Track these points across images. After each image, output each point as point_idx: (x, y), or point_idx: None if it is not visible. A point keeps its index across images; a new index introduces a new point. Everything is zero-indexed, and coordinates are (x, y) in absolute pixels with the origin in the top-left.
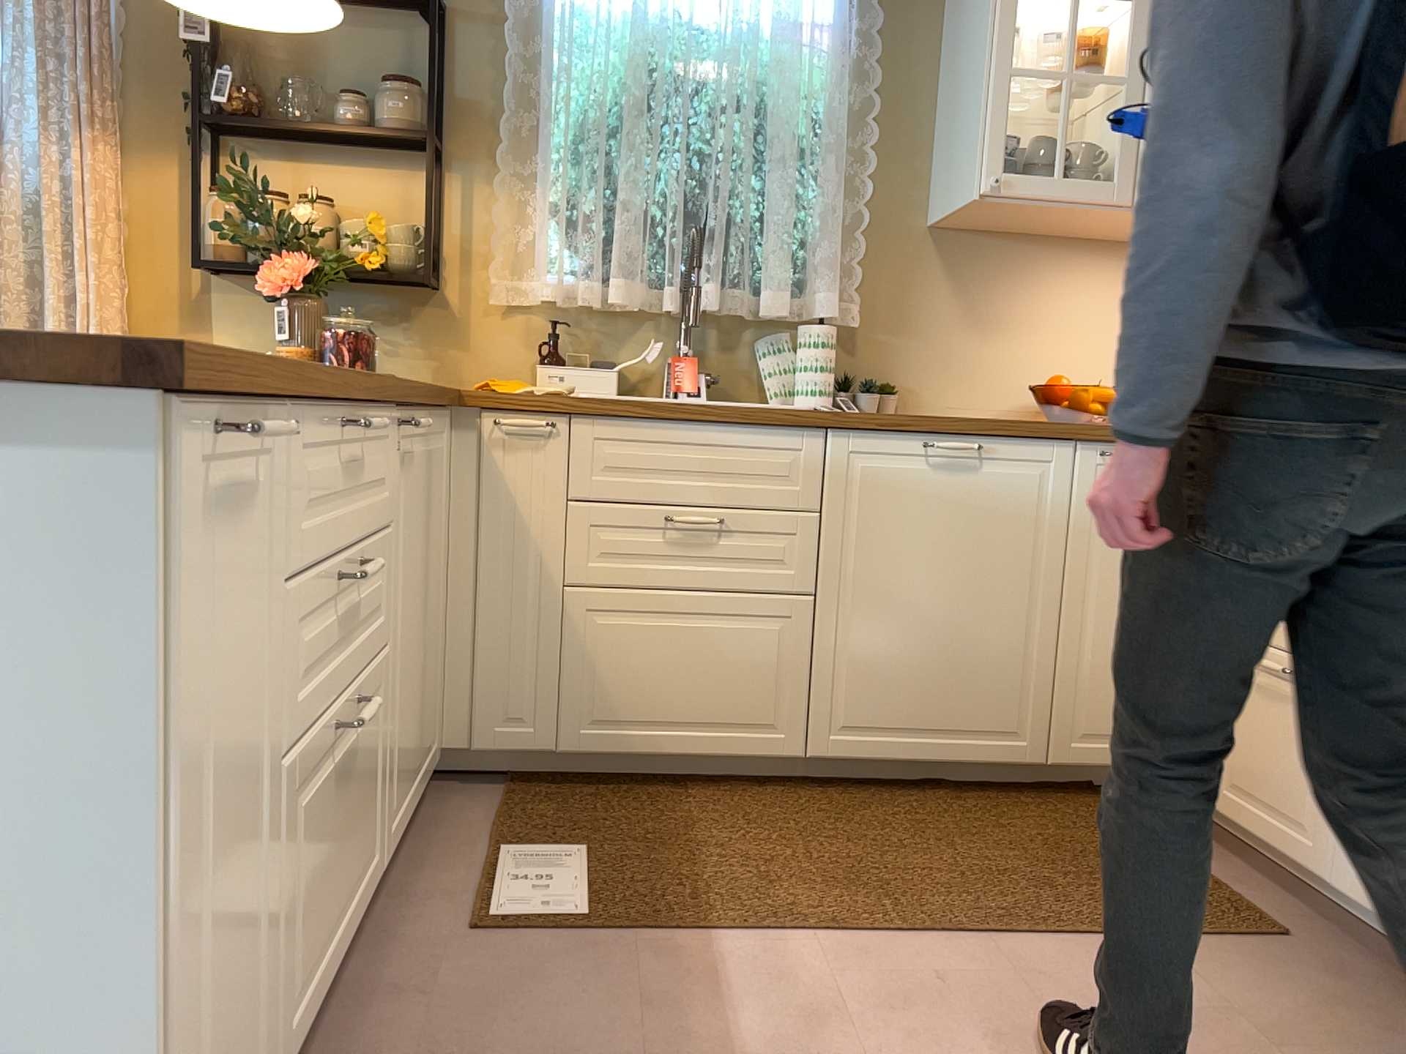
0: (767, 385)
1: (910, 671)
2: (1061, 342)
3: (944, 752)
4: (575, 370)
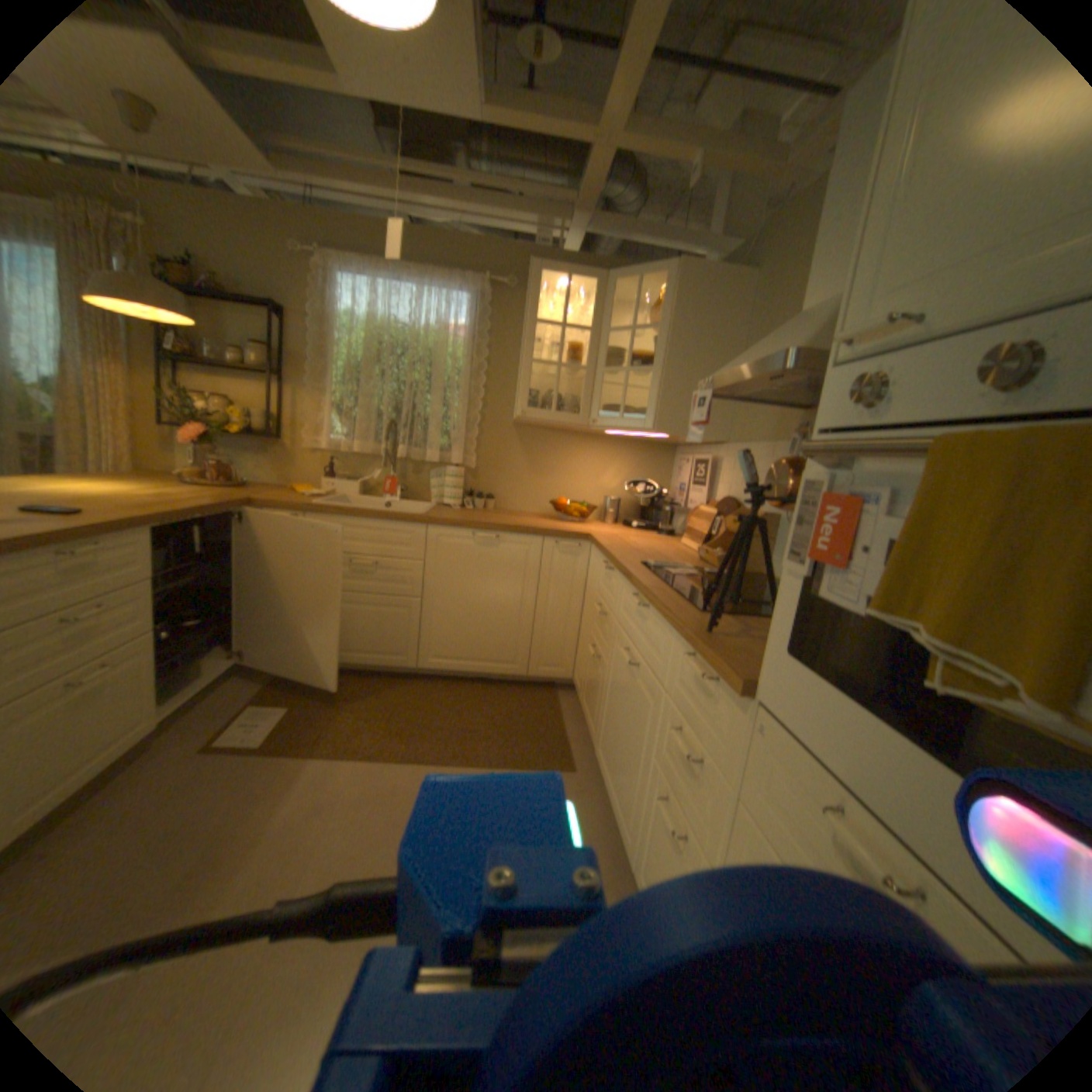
0: (431, 493)
1: (464, 632)
2: (572, 480)
3: (479, 668)
4: (339, 482)
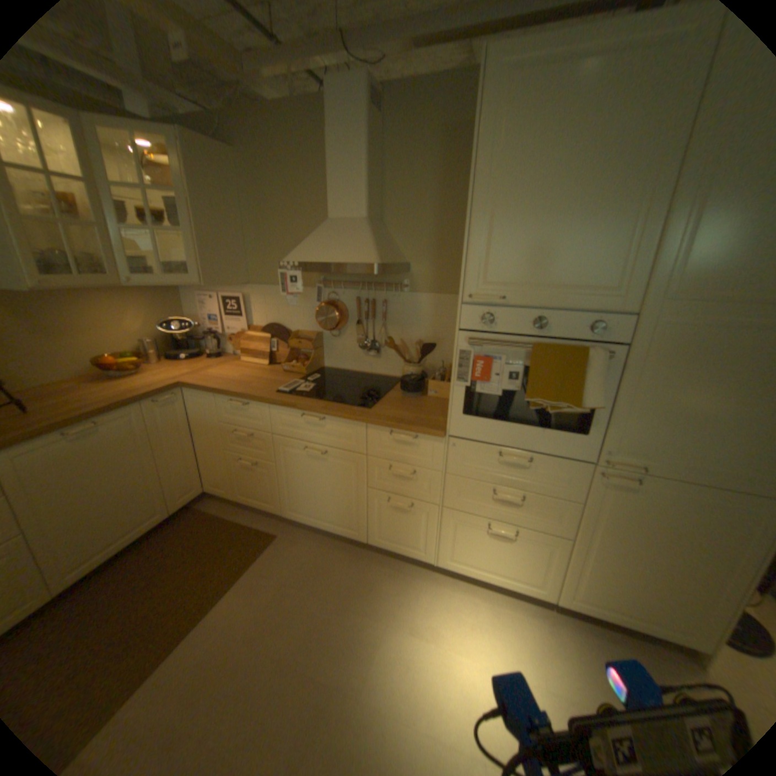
0: None
1: (95, 528)
2: (93, 335)
3: (125, 543)
4: None
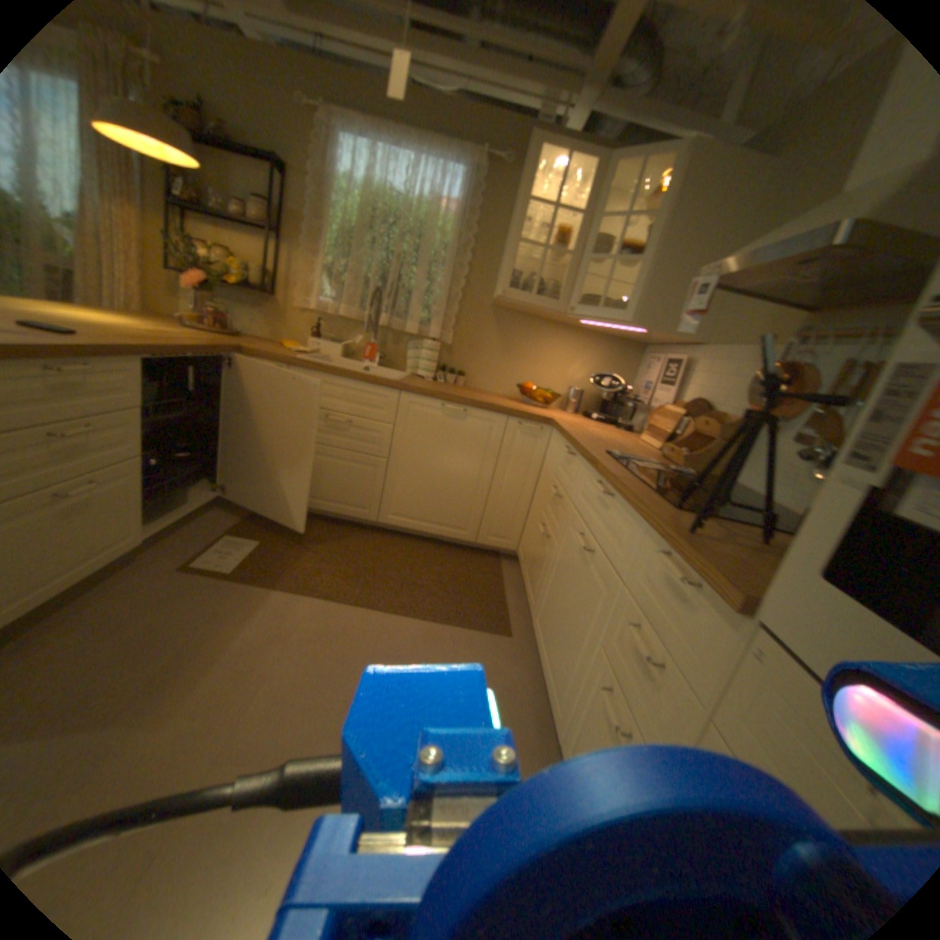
0: (408, 364)
1: (423, 496)
2: (541, 368)
3: (433, 530)
4: (325, 343)
